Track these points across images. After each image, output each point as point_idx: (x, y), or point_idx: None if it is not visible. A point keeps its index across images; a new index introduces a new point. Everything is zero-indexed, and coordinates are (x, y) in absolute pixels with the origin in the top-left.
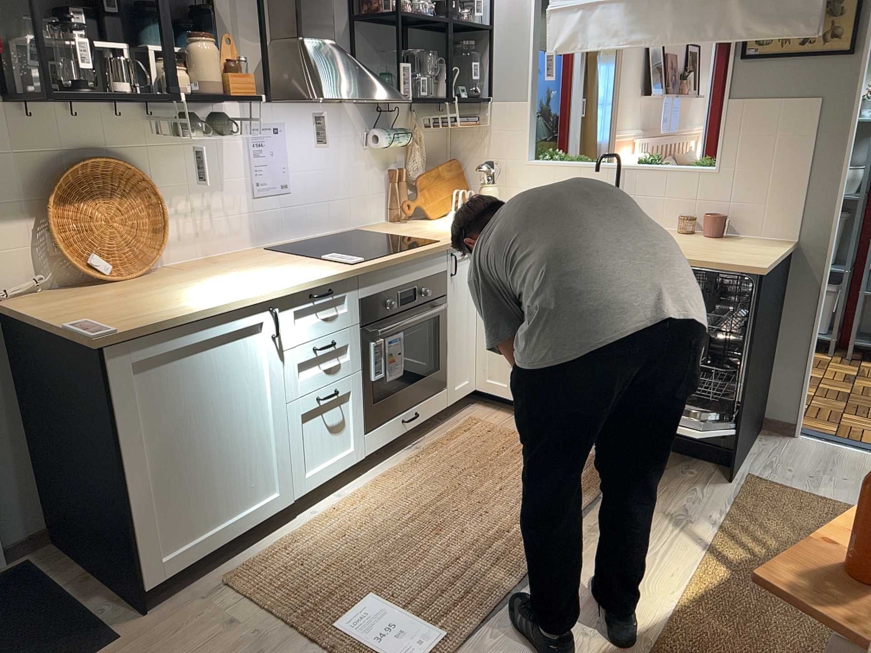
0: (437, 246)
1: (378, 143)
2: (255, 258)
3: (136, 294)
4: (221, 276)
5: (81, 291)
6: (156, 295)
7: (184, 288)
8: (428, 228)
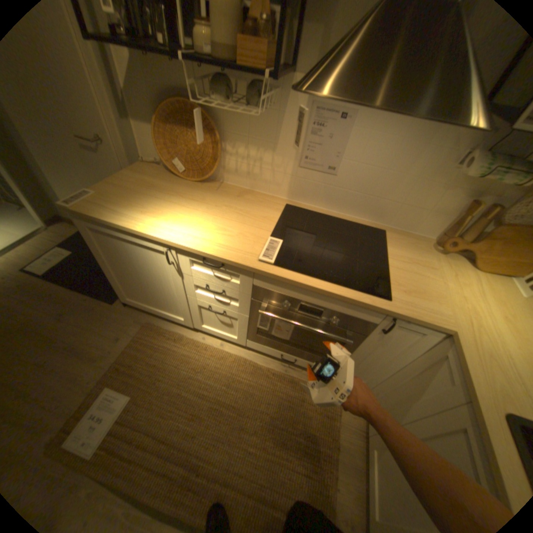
0: (369, 304)
1: (472, 168)
2: (262, 207)
3: (156, 191)
4: (205, 208)
5: (164, 174)
6: (153, 198)
7: (173, 202)
8: (440, 277)
